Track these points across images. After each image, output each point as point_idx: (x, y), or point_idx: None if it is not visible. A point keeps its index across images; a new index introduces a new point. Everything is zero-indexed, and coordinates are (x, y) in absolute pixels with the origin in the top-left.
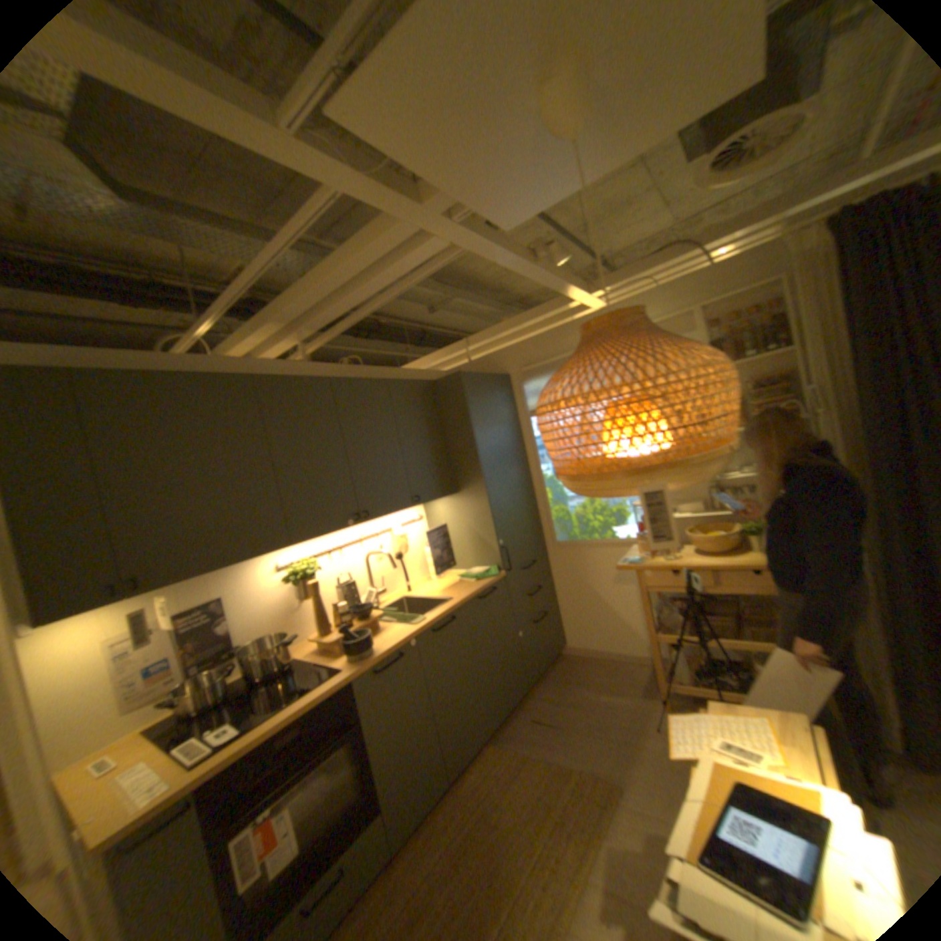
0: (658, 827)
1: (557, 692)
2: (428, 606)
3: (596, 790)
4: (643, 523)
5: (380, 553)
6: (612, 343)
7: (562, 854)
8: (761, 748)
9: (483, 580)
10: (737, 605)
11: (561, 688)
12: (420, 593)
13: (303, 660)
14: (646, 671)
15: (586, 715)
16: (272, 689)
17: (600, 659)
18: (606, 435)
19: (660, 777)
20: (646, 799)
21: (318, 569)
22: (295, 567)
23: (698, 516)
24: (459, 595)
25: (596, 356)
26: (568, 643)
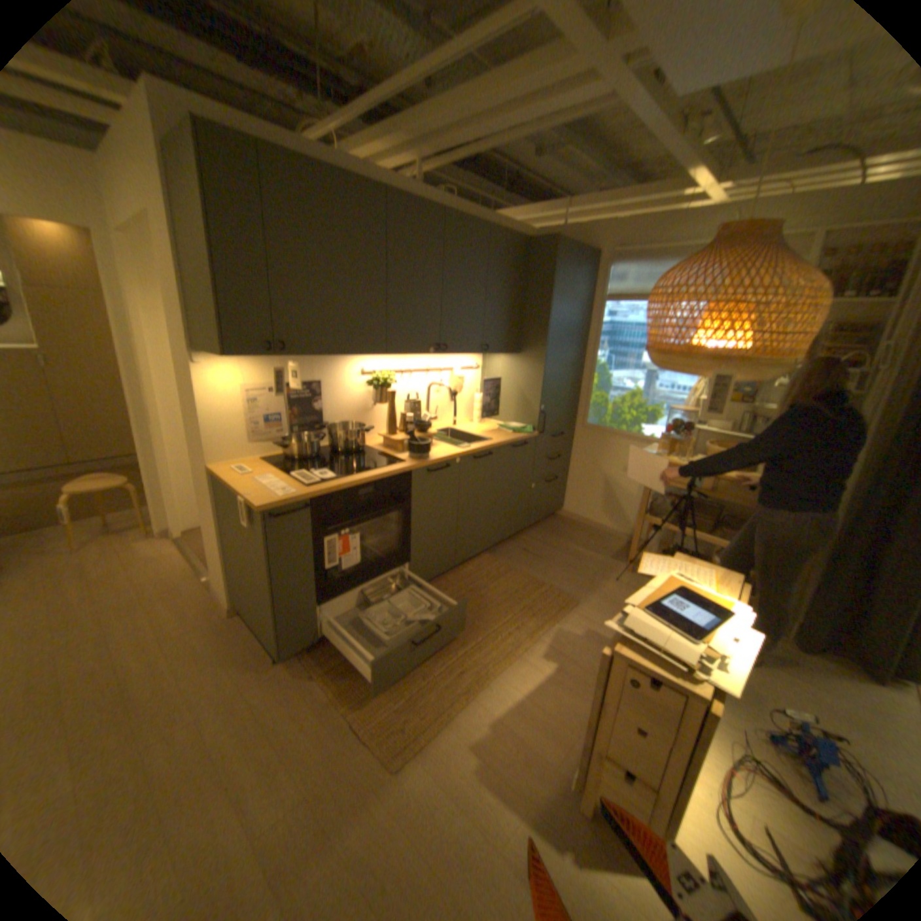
0: (597, 628)
1: (545, 537)
2: (467, 441)
3: (559, 598)
4: (670, 428)
5: (441, 386)
6: (742, 249)
7: (526, 623)
8: (703, 583)
9: (517, 434)
10: (719, 513)
11: (549, 535)
12: (462, 429)
13: (371, 448)
14: (620, 543)
15: (564, 556)
16: (352, 459)
17: (586, 525)
18: (706, 324)
19: (608, 604)
20: (594, 613)
21: (392, 384)
22: (376, 376)
23: (722, 434)
24: (496, 439)
25: (724, 257)
26: (564, 507)
